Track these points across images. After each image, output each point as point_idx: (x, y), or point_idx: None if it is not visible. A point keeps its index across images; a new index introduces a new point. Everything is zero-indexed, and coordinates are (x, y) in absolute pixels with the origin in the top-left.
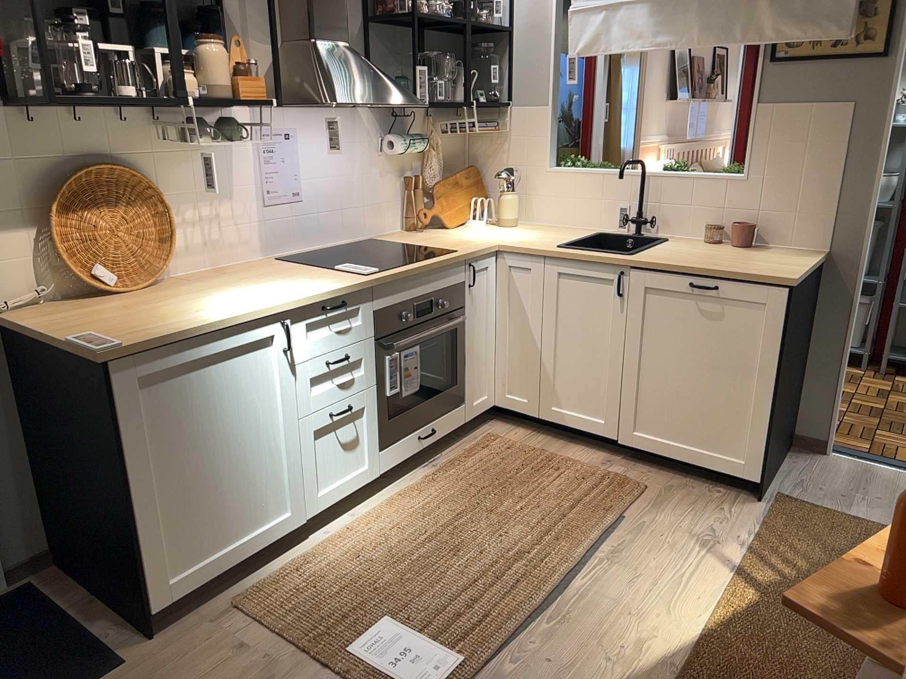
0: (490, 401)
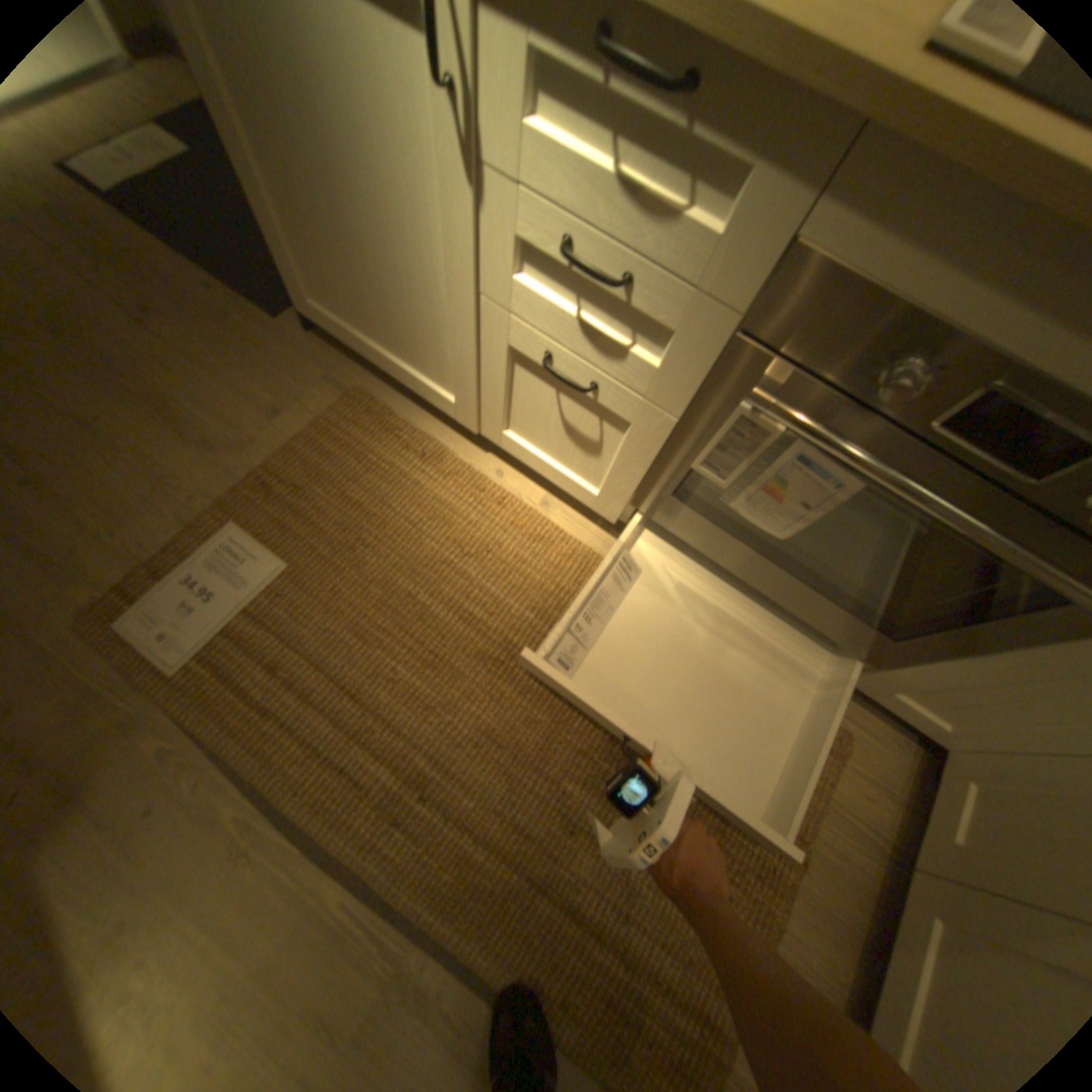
0: (947, 736)
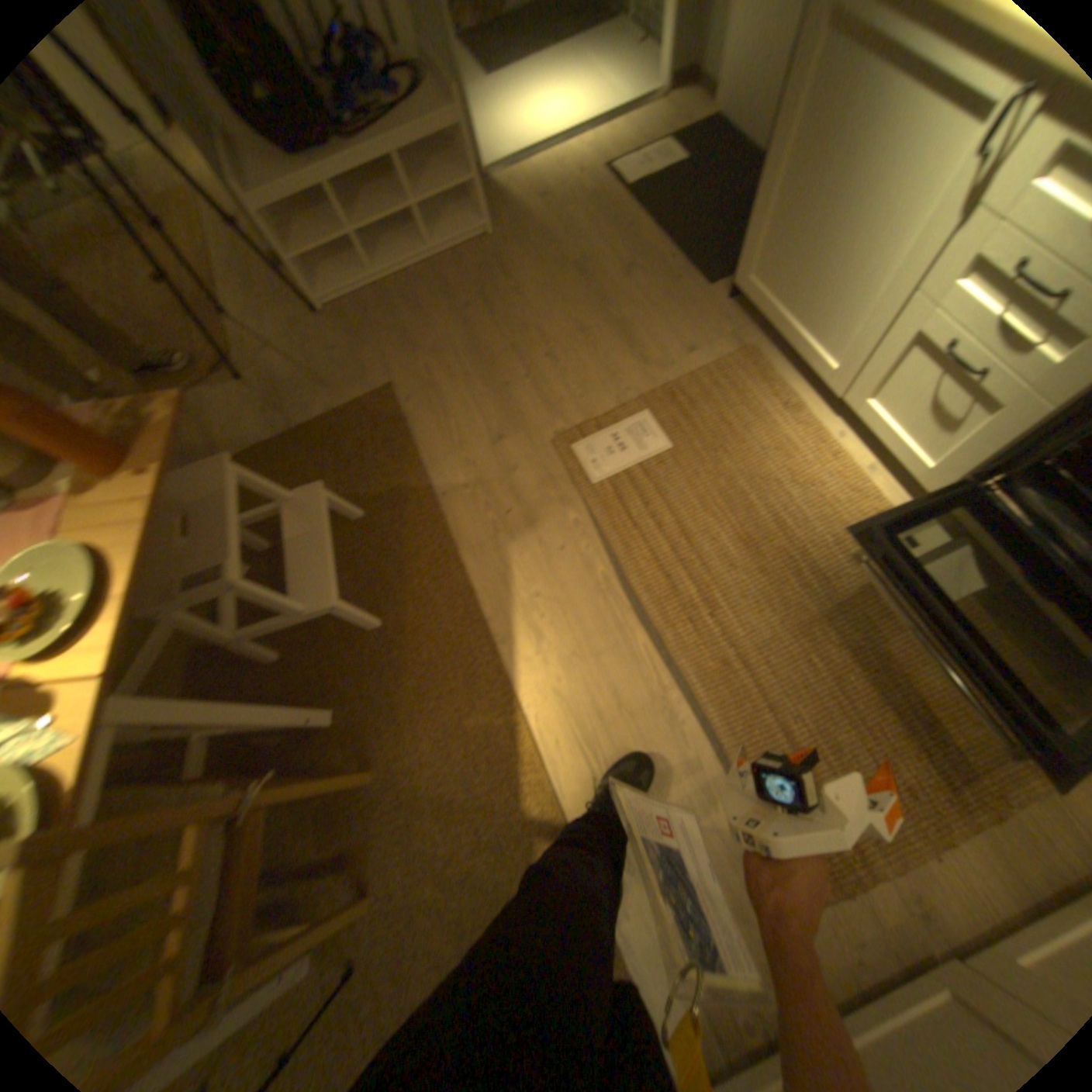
0: None
